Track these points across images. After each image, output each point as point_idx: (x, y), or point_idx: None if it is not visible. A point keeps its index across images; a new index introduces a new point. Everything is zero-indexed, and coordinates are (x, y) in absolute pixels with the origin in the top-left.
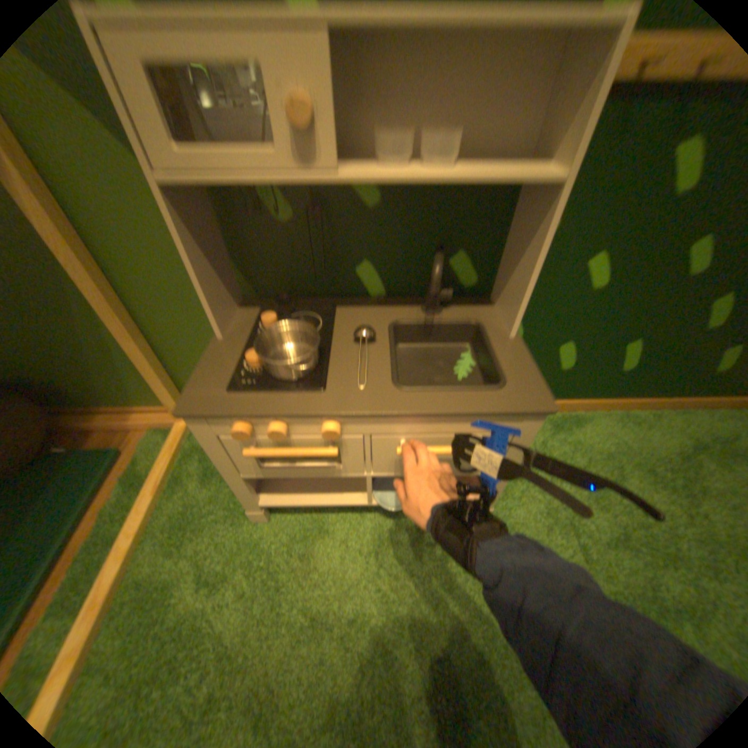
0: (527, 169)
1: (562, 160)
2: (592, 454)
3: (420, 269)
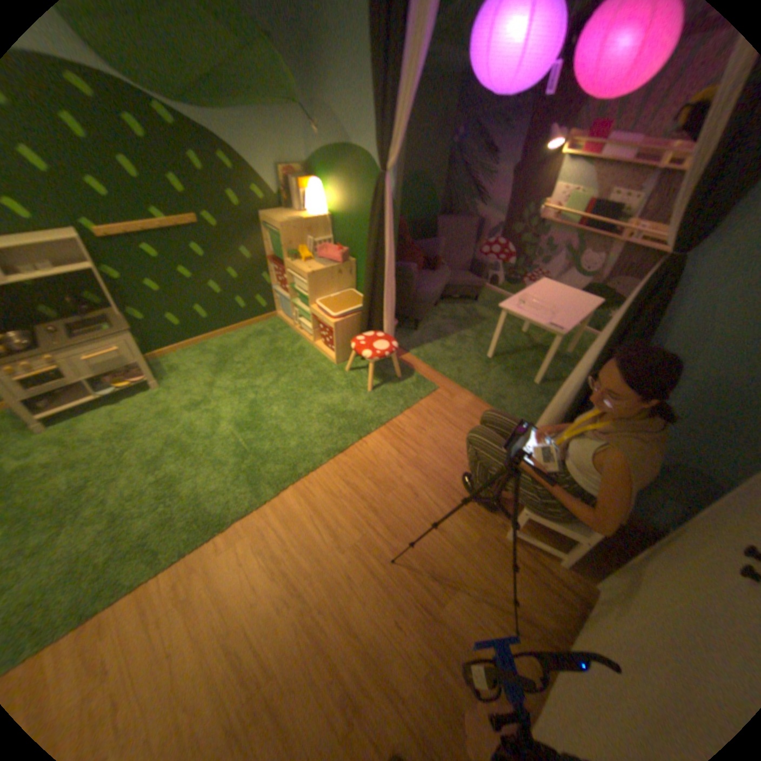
0: (80, 267)
1: (90, 262)
2: (206, 354)
3: (70, 303)
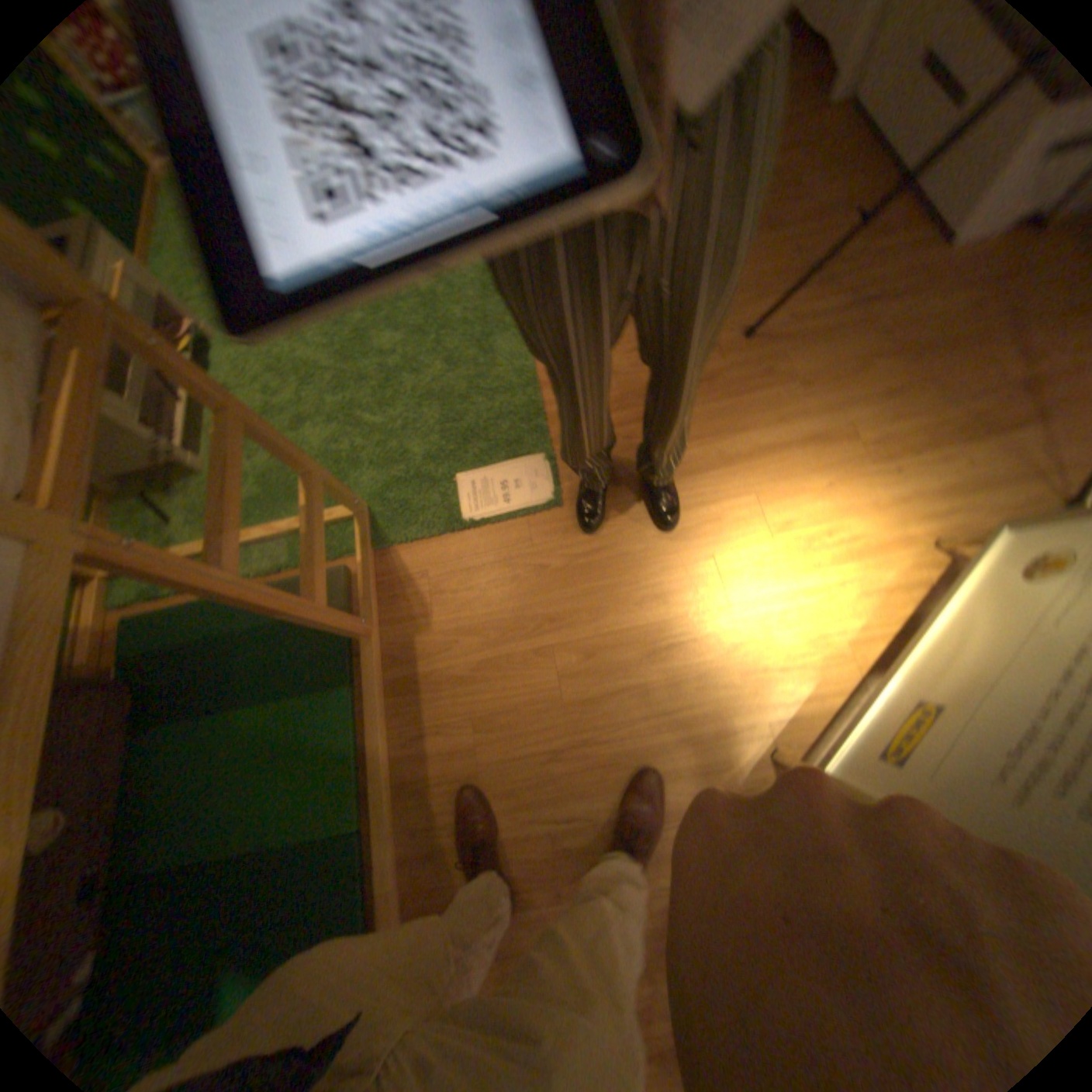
0: None
1: None
2: (173, 274)
3: None
